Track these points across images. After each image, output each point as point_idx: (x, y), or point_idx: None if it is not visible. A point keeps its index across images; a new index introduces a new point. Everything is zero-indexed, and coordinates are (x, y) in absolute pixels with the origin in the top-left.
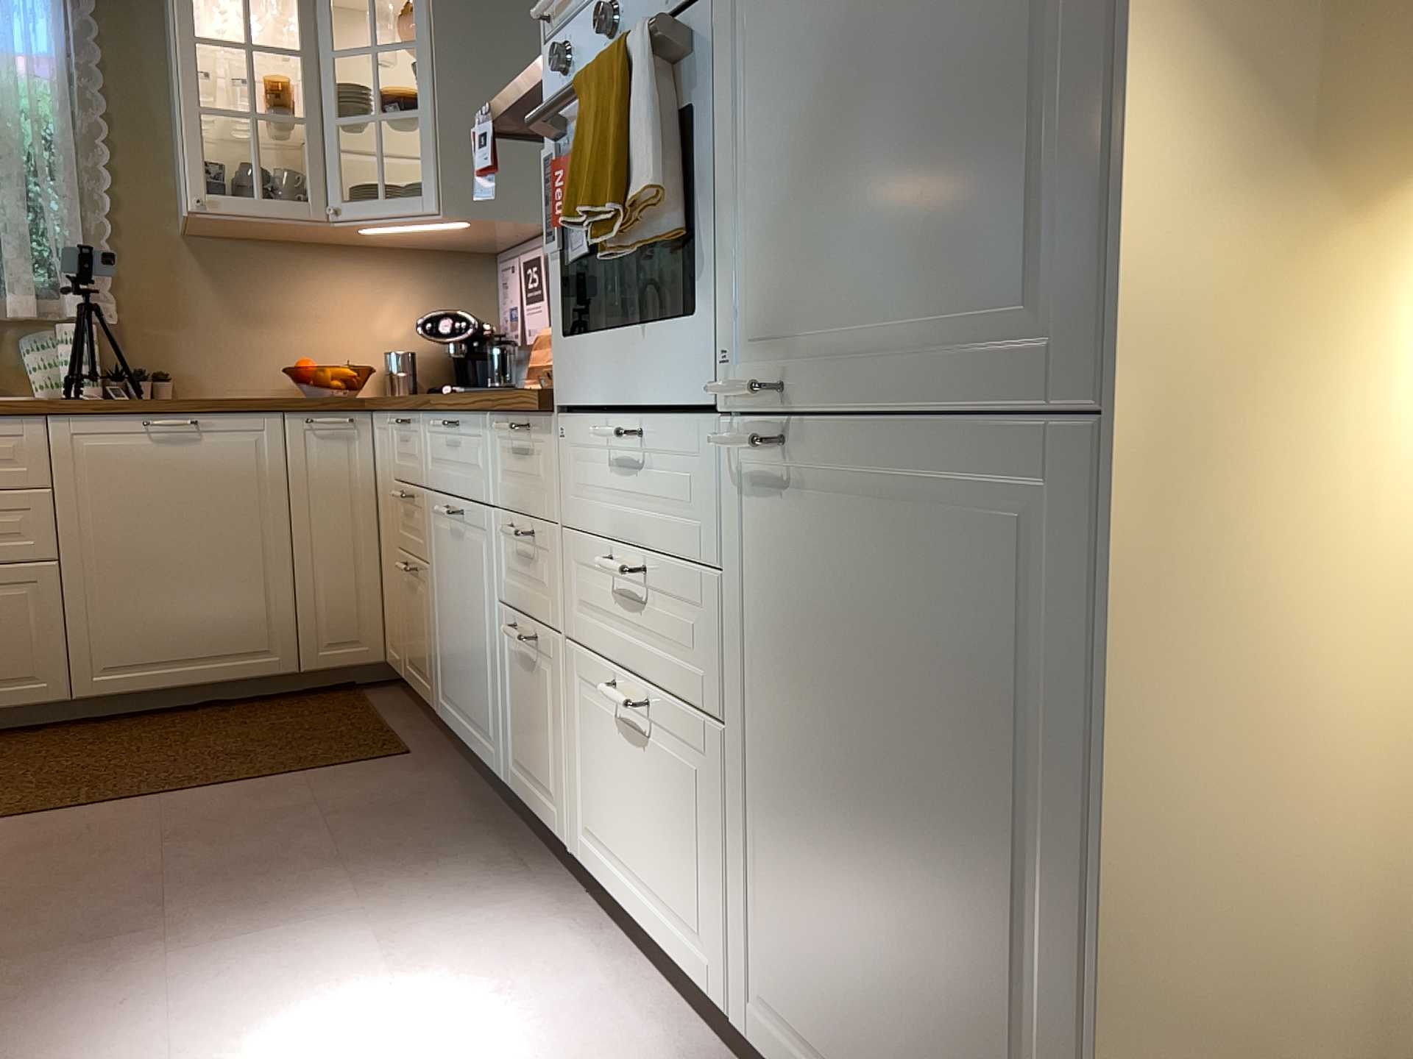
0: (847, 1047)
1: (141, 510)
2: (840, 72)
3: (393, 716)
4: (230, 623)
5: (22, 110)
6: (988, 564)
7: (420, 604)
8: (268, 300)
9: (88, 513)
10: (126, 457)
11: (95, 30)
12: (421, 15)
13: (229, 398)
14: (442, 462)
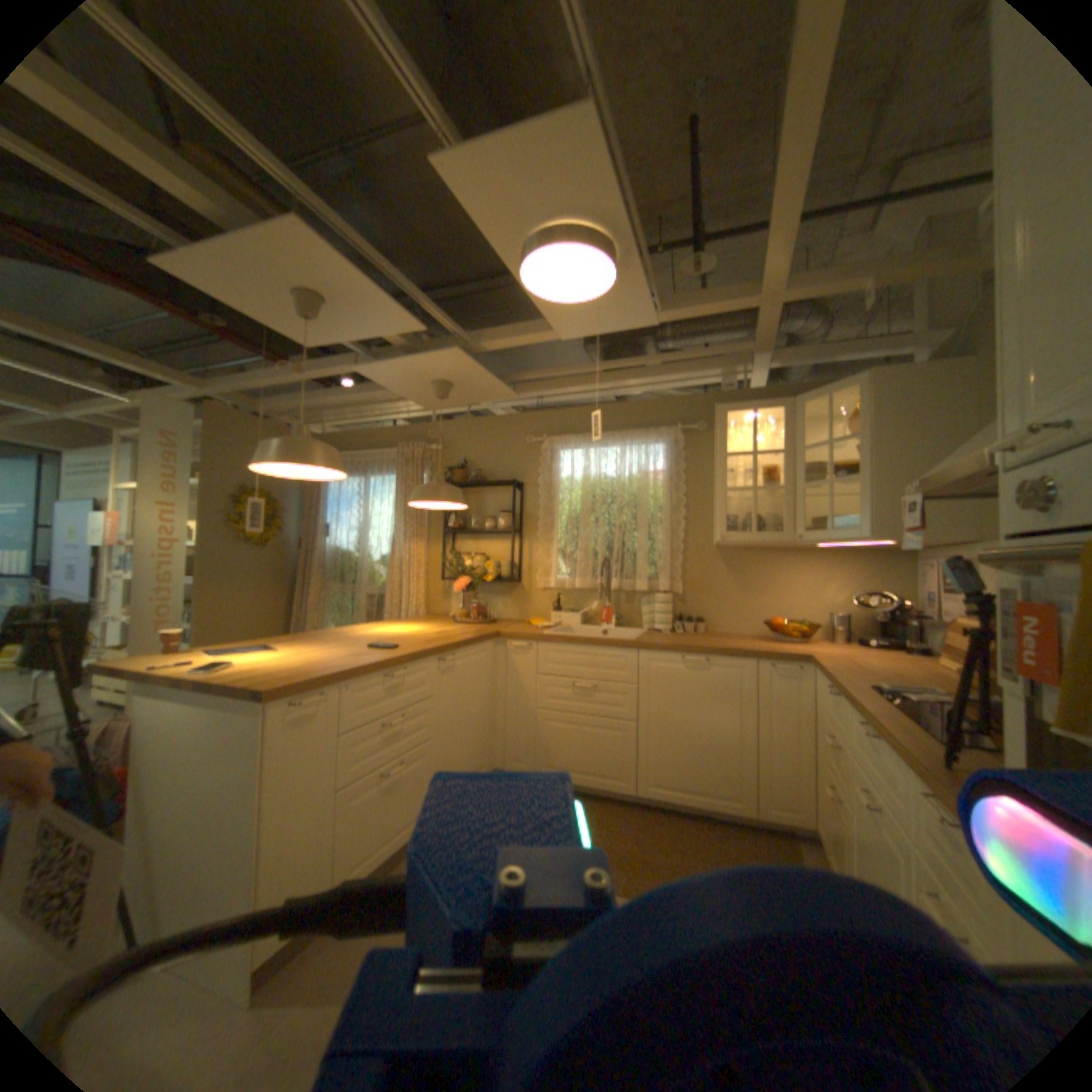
0: None
1: (677, 704)
2: None
3: None
4: (718, 779)
5: (650, 497)
6: None
7: (842, 832)
8: (759, 581)
9: (652, 701)
10: (672, 675)
11: (683, 455)
12: (864, 417)
13: (734, 634)
14: (864, 751)
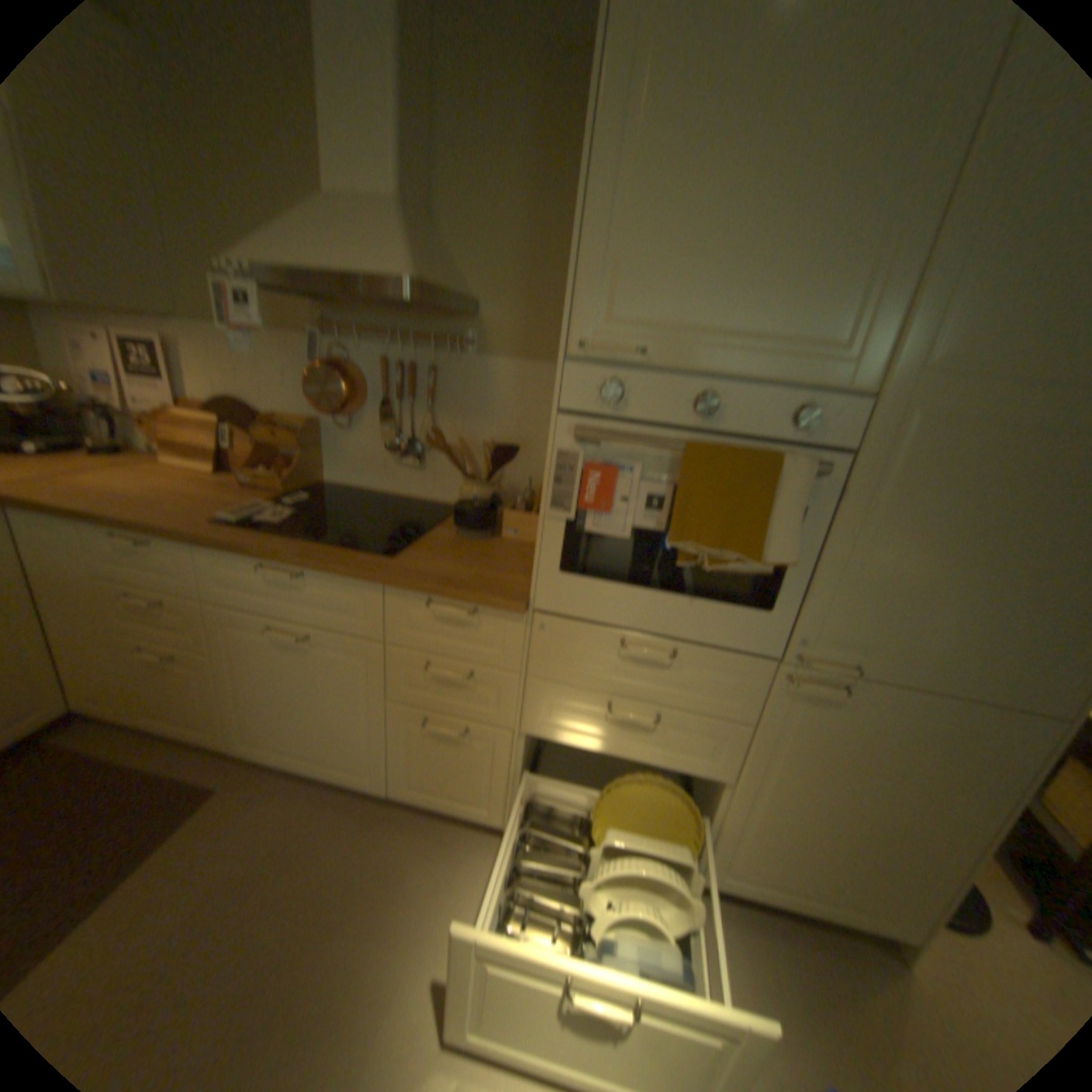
0: (800, 879)
1: None
2: (955, 550)
3: (132, 755)
4: None
5: None
6: (971, 747)
7: (183, 678)
8: None
9: None
10: None
11: None
12: None
13: None
14: (251, 588)
